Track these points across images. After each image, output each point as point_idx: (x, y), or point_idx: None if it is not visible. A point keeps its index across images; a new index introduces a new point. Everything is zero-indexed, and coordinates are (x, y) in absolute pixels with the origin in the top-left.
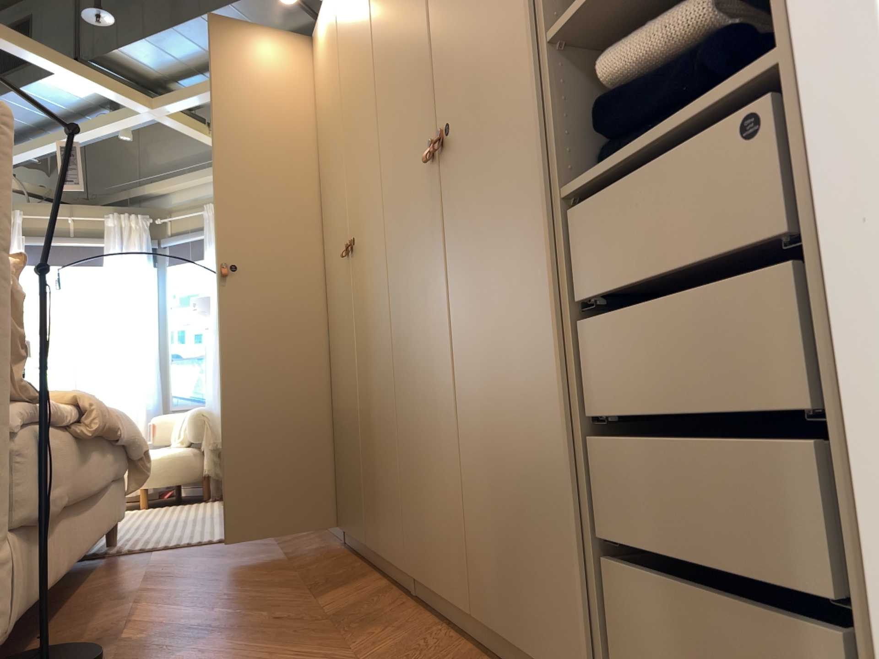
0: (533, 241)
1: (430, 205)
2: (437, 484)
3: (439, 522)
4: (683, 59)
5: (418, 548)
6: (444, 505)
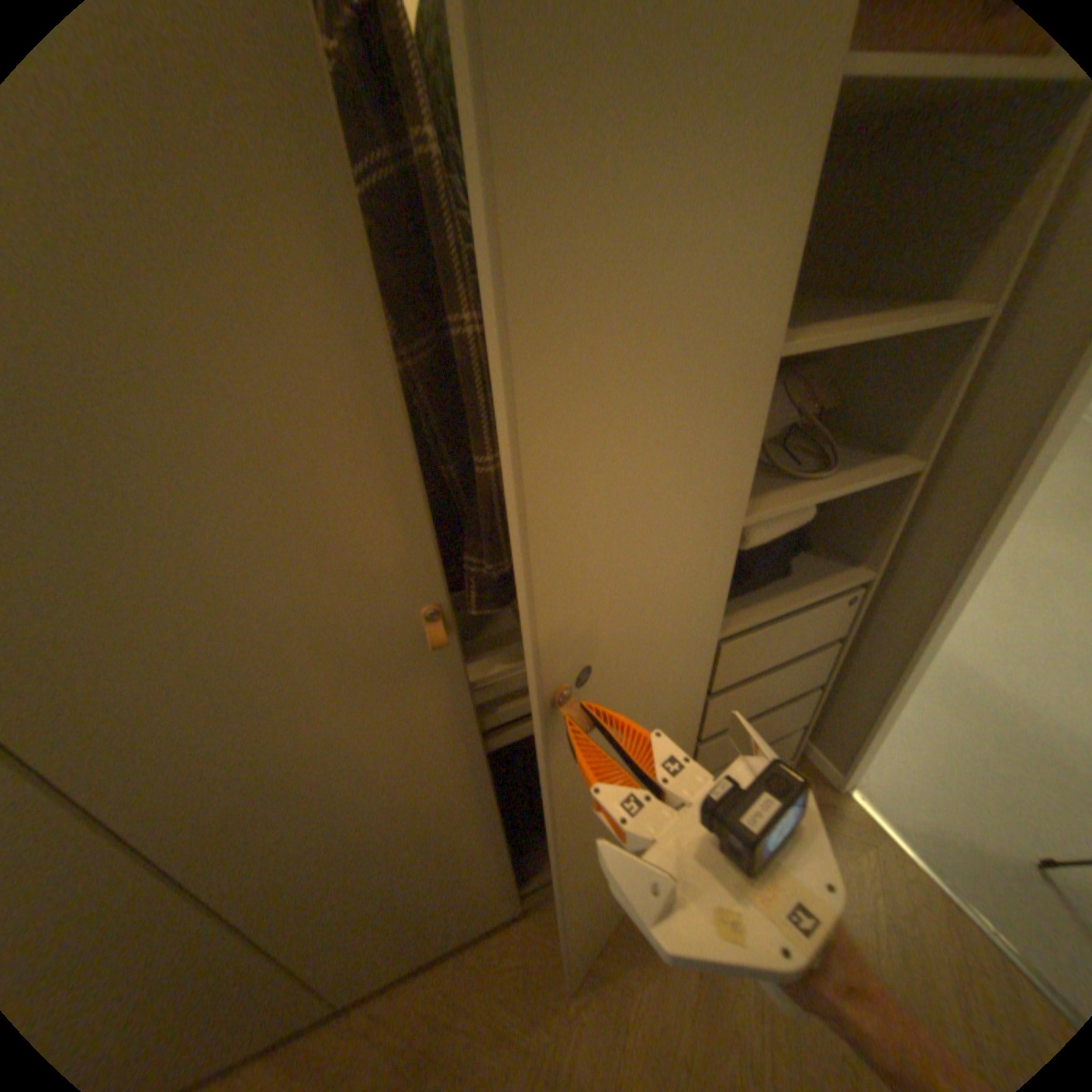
0: (704, 679)
1: (421, 695)
2: (446, 912)
3: (453, 927)
4: (797, 532)
5: (381, 982)
6: (469, 910)
